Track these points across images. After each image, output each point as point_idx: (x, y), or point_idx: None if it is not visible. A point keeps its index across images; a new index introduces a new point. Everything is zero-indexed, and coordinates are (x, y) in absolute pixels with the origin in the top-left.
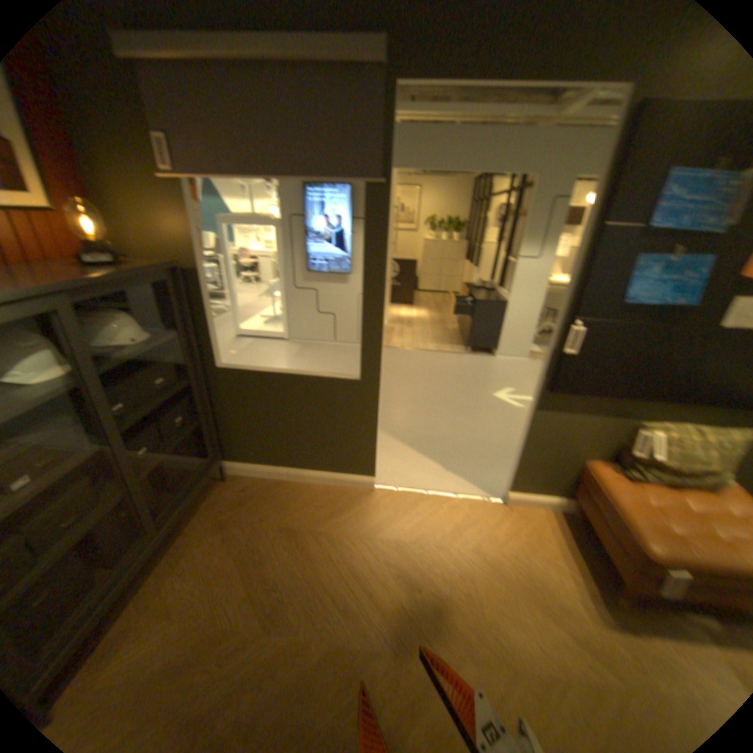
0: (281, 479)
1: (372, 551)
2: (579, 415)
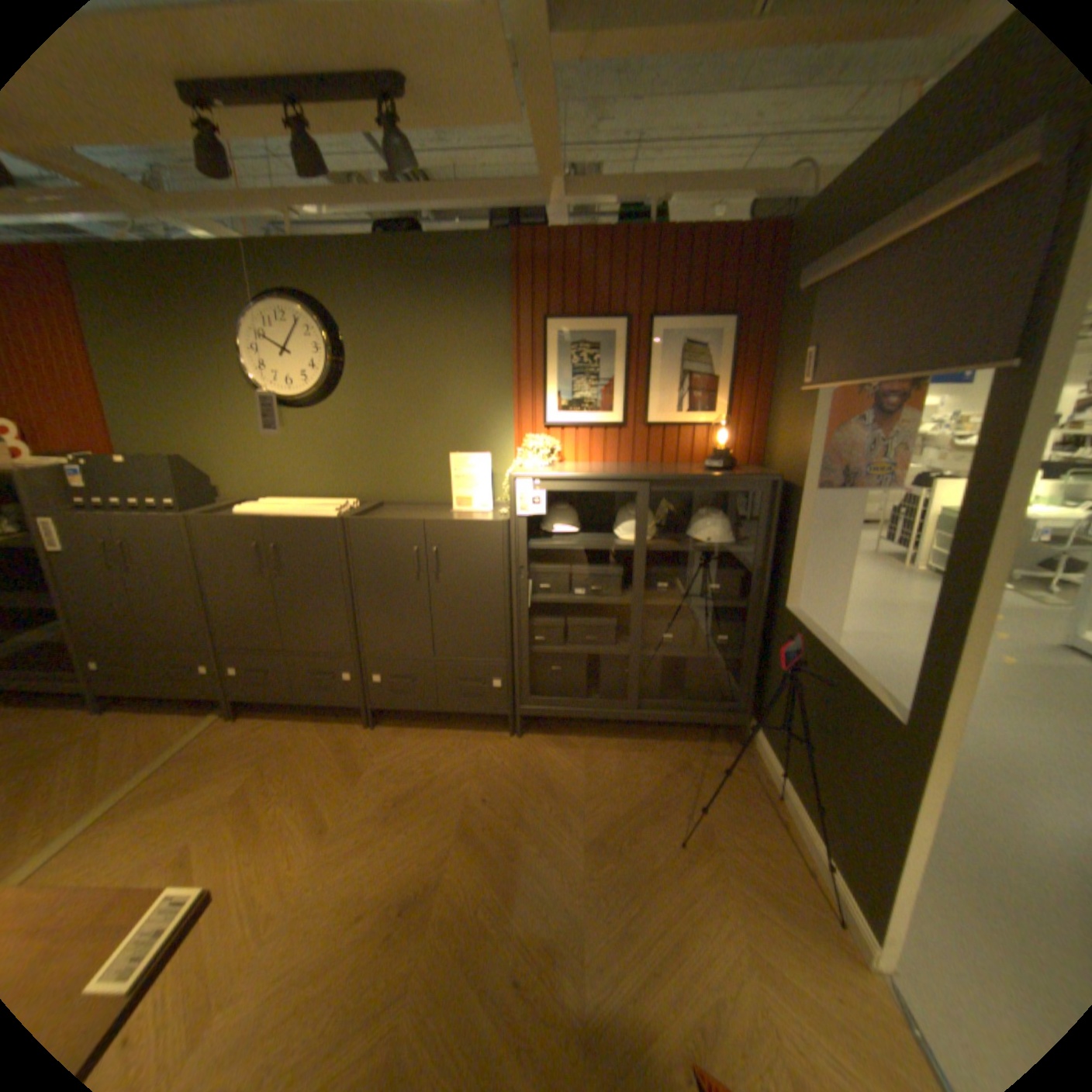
0: (786, 808)
1: (730, 979)
2: None
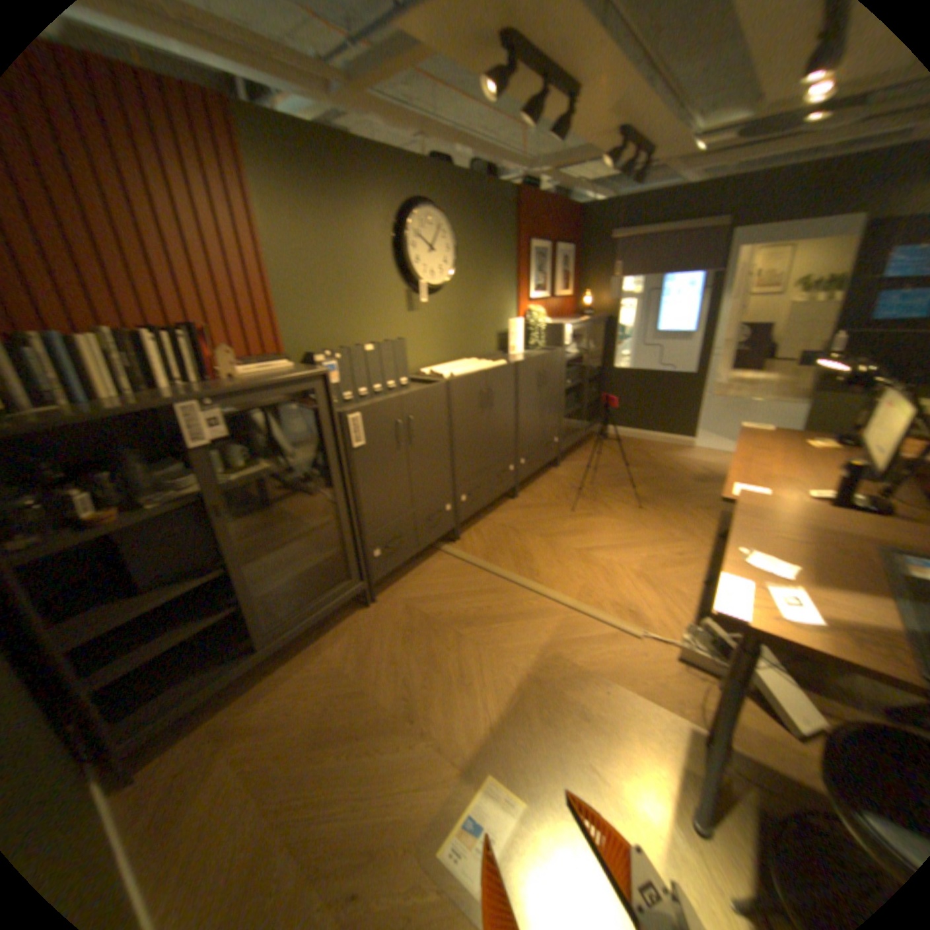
0: (636, 438)
1: (690, 462)
2: (850, 395)
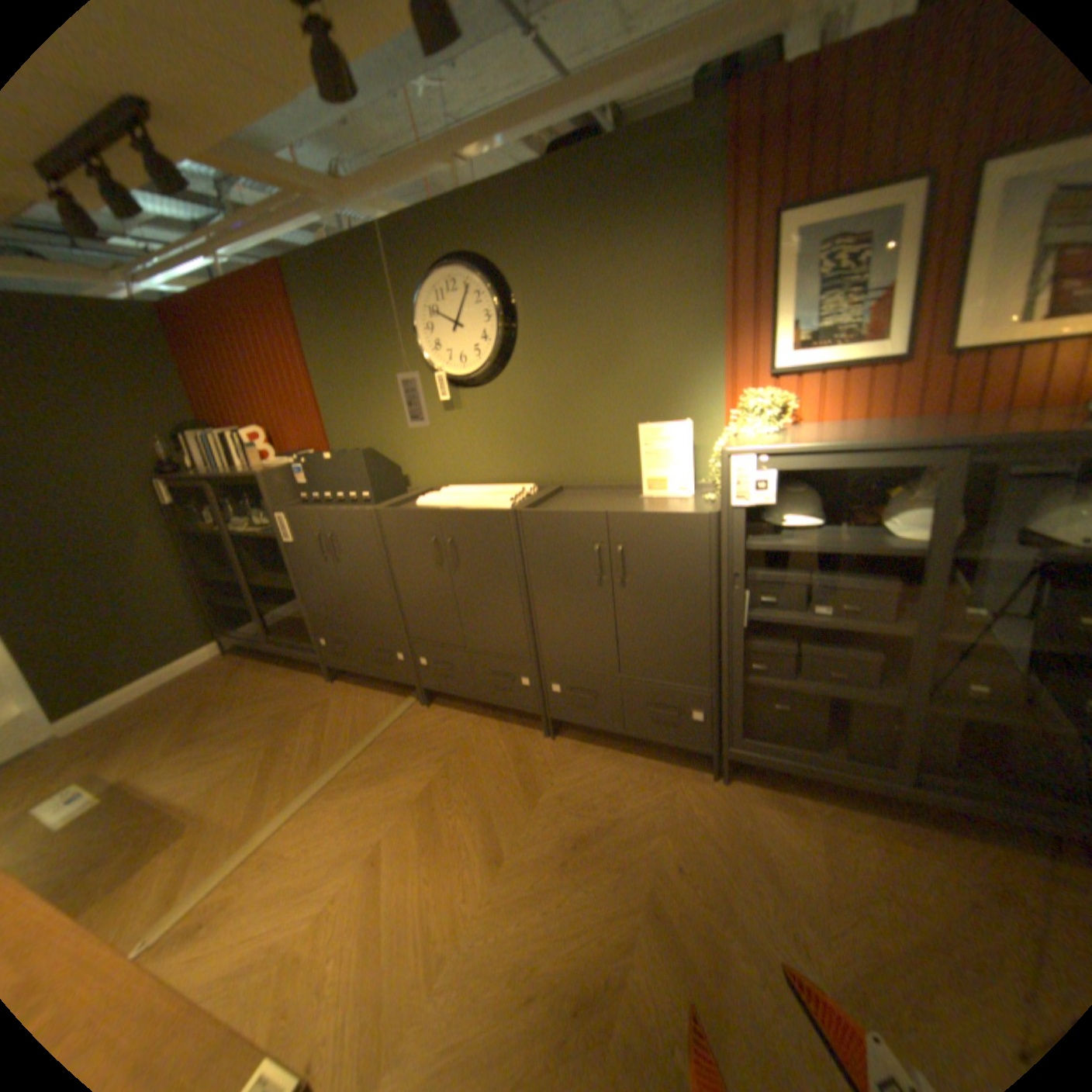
0: None
1: None
2: None
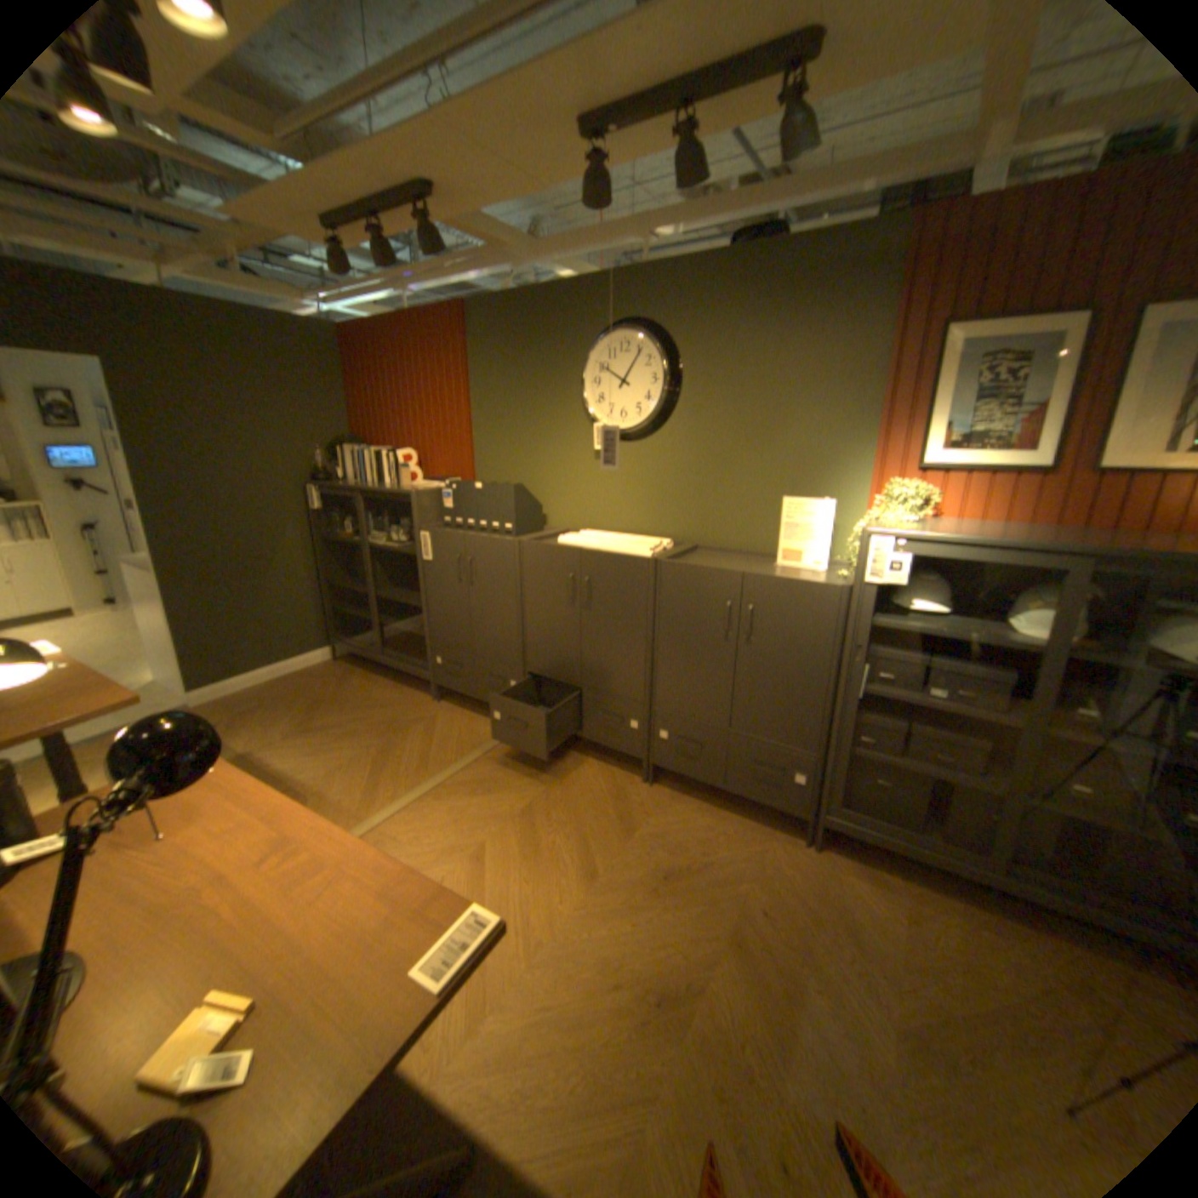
0: None
1: None
2: None
